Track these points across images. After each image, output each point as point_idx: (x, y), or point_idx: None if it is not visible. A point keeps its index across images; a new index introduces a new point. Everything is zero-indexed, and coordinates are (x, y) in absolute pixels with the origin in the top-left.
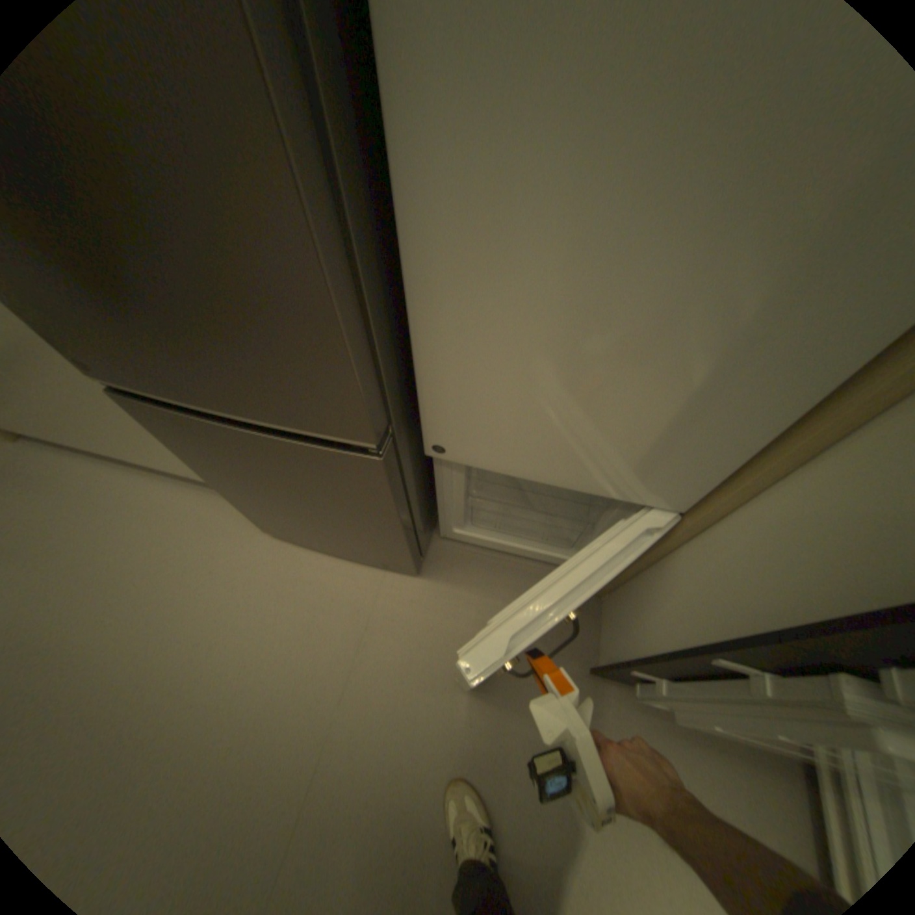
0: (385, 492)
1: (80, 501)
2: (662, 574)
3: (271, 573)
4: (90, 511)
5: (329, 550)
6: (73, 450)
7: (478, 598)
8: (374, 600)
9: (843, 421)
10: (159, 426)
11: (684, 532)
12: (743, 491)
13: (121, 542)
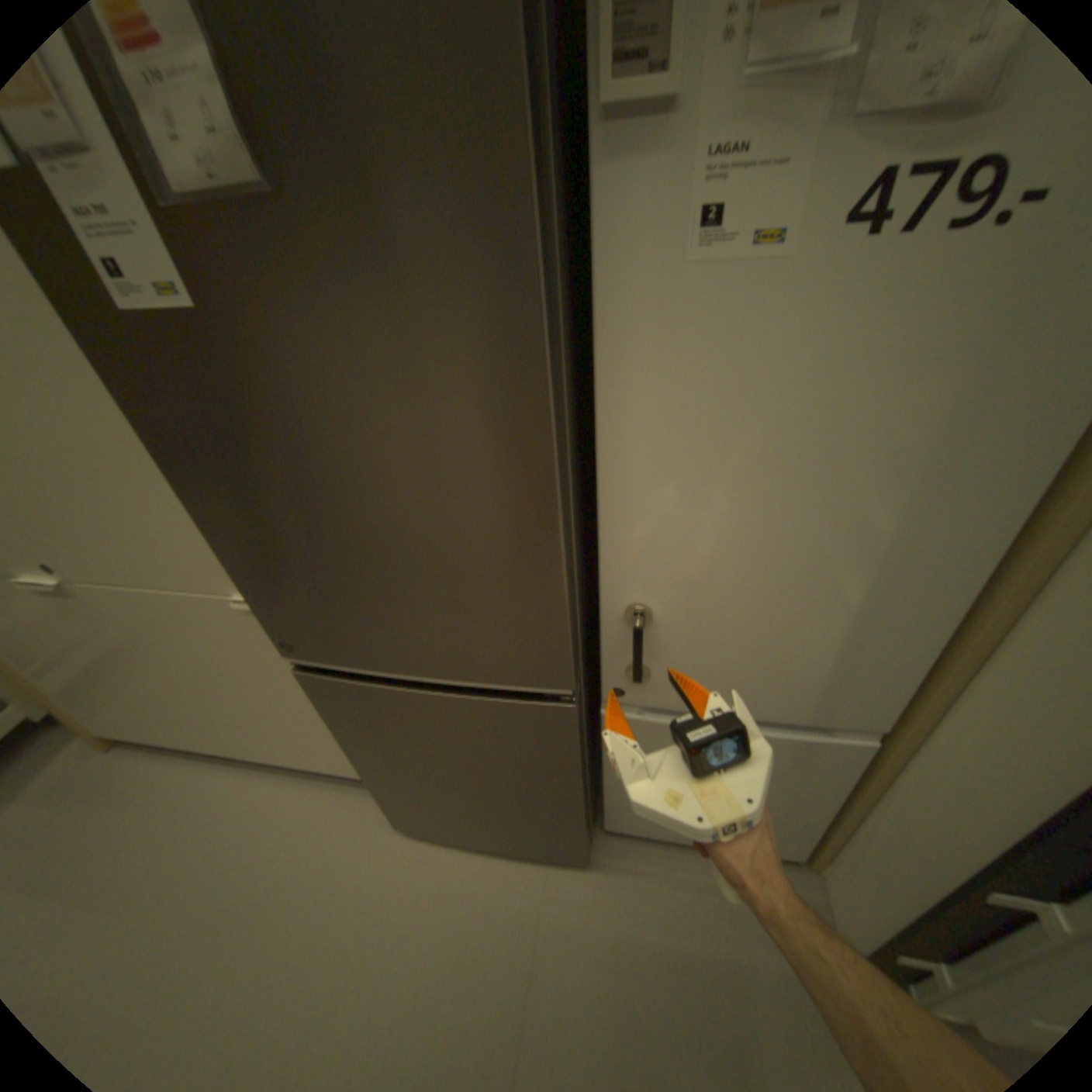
0: (569, 746)
1: (176, 816)
2: (889, 816)
3: (407, 886)
4: (186, 827)
5: (474, 847)
6: (172, 753)
7: (668, 893)
8: (538, 911)
9: (1003, 615)
10: (333, 702)
11: (898, 757)
12: (942, 697)
13: (222, 865)
